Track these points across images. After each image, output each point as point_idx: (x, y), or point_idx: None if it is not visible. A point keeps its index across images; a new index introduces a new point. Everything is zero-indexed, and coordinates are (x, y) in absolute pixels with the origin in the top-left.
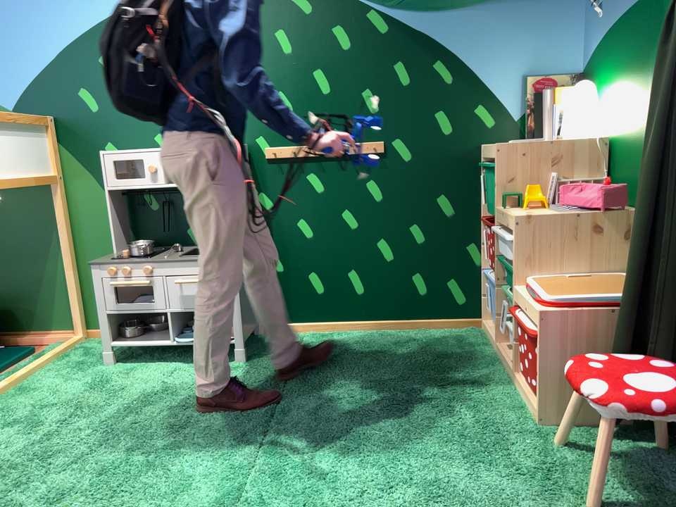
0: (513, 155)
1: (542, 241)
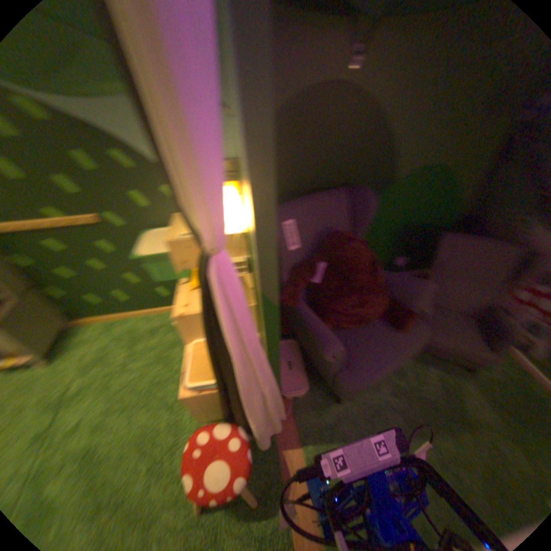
0: (178, 249)
1: (193, 328)
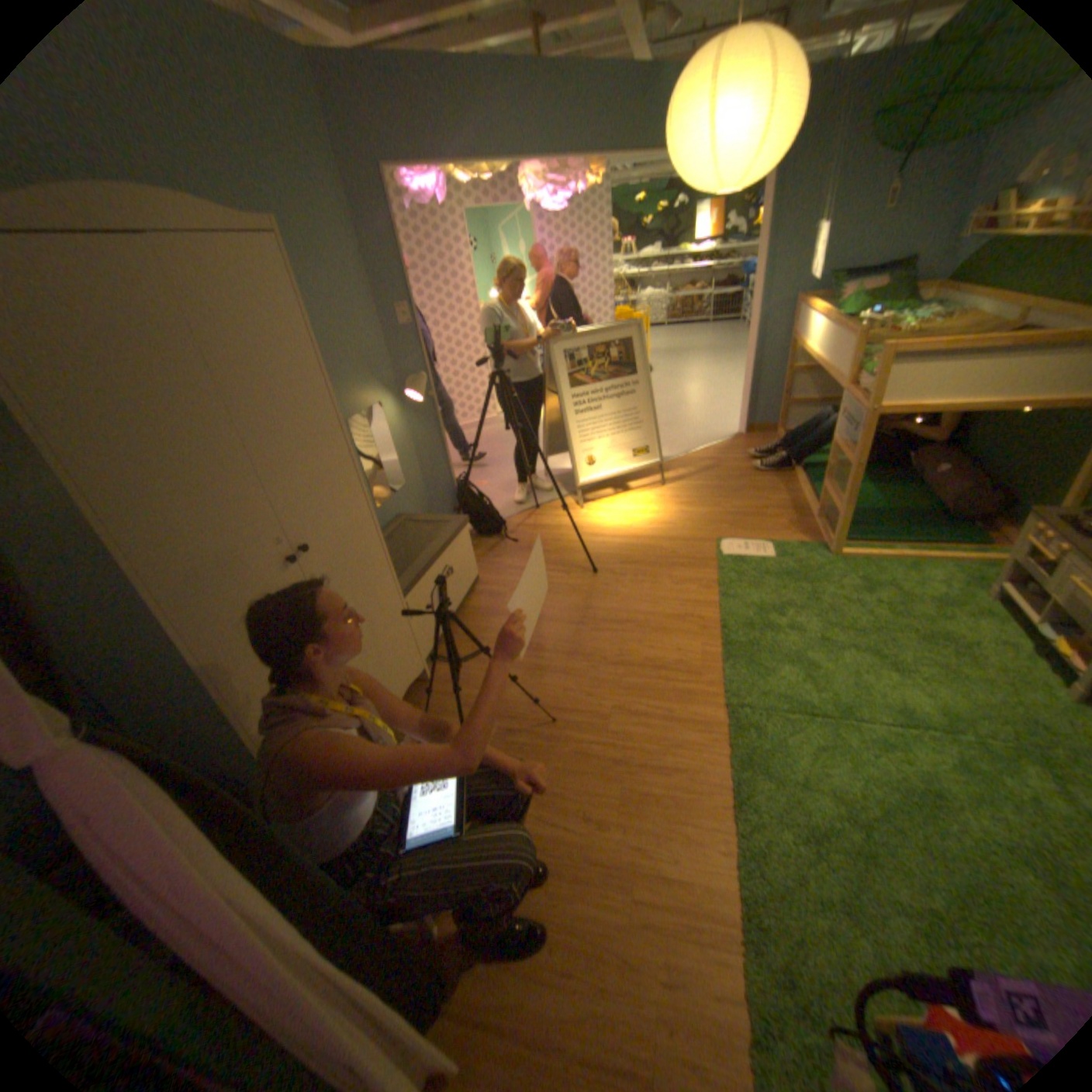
0: None
1: None
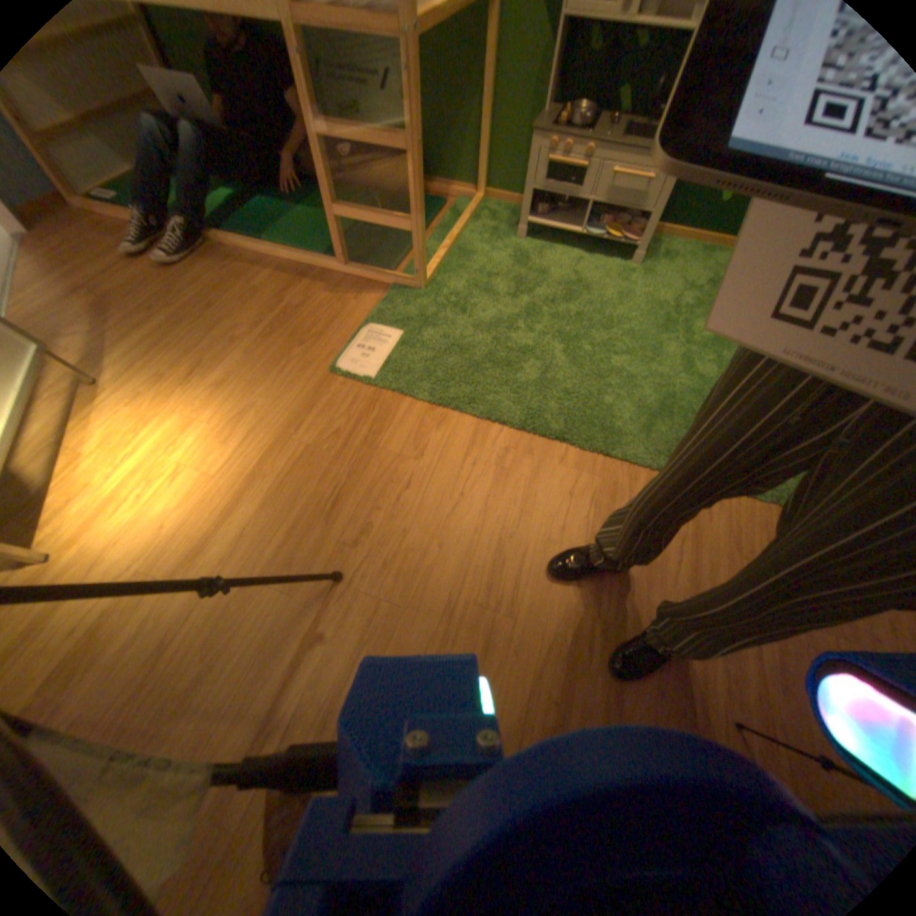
0: None
1: None
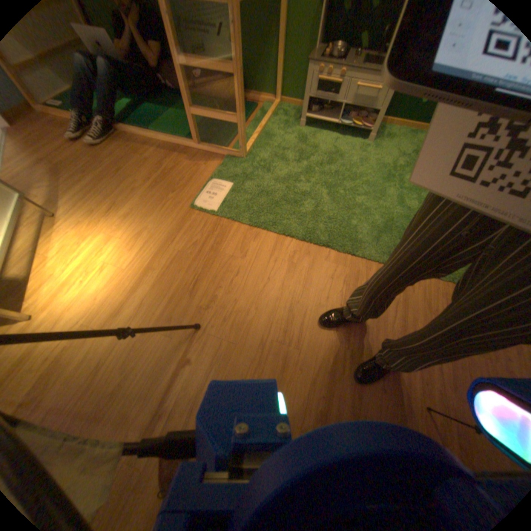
0: None
1: None
